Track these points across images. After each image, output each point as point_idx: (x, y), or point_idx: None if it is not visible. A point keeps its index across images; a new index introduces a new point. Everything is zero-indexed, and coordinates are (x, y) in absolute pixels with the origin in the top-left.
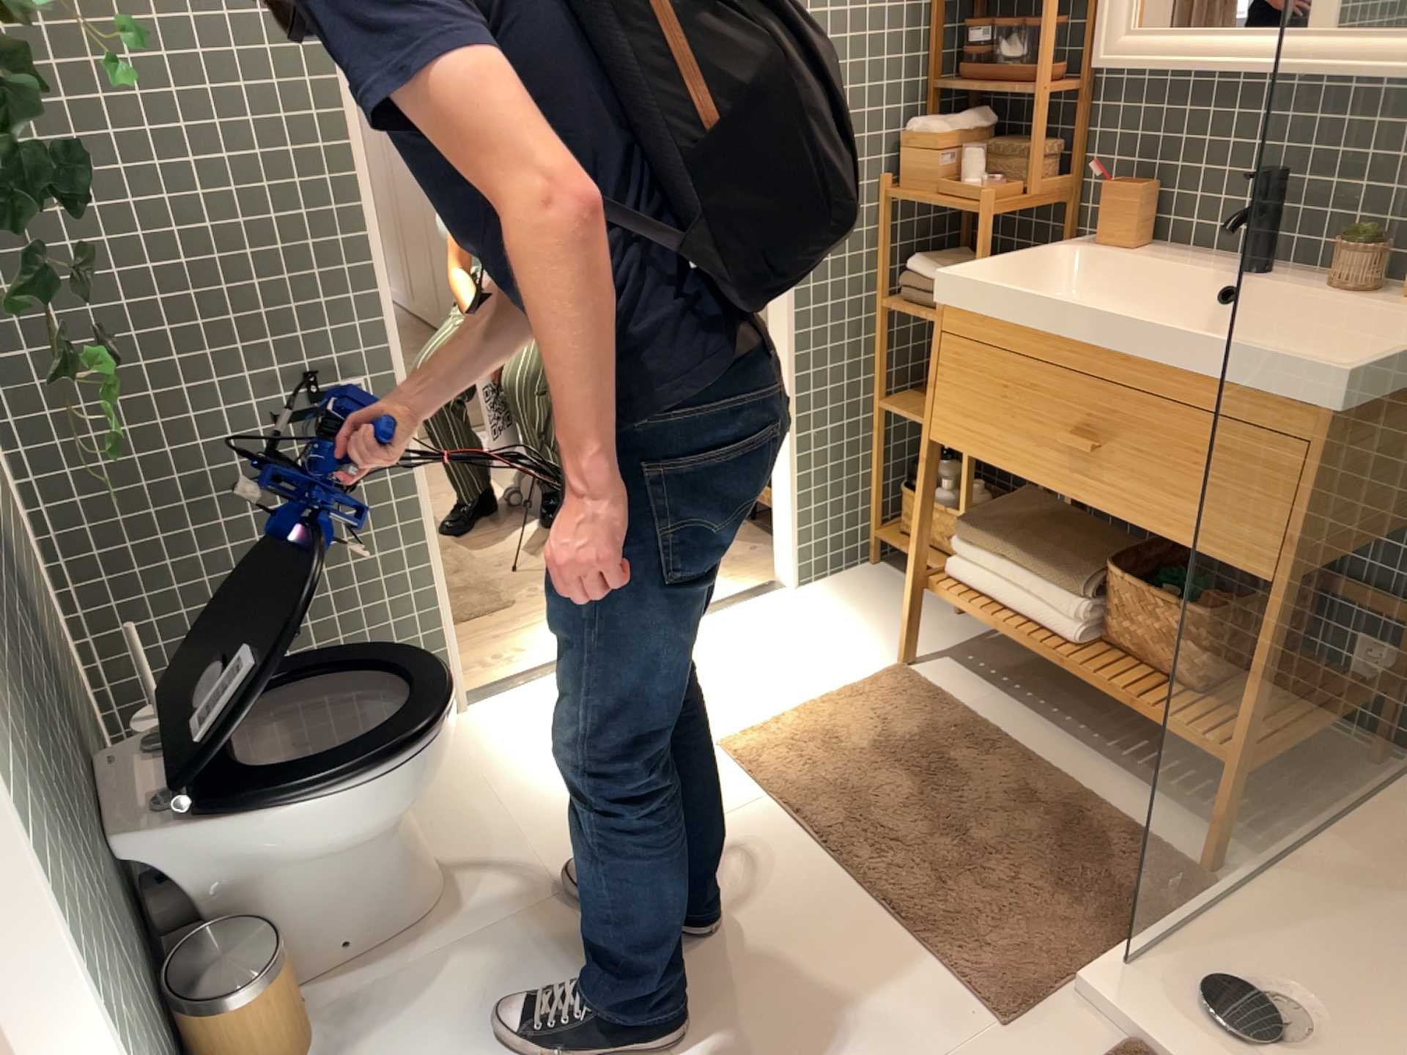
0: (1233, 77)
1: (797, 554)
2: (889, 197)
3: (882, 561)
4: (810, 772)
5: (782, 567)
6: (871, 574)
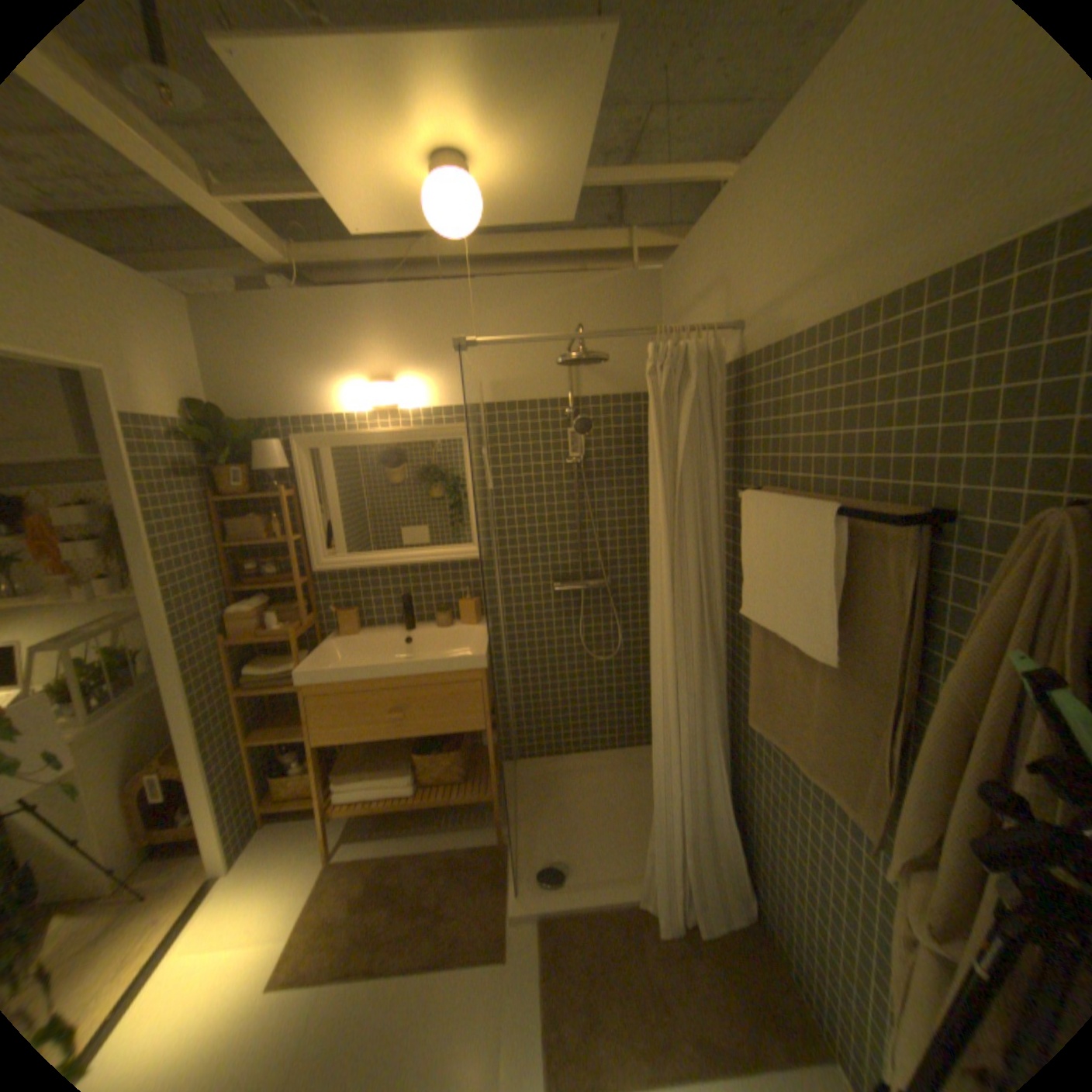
0: (385, 568)
1: (220, 853)
2: (224, 645)
3: (261, 825)
4: (328, 952)
5: (210, 867)
6: (261, 835)
